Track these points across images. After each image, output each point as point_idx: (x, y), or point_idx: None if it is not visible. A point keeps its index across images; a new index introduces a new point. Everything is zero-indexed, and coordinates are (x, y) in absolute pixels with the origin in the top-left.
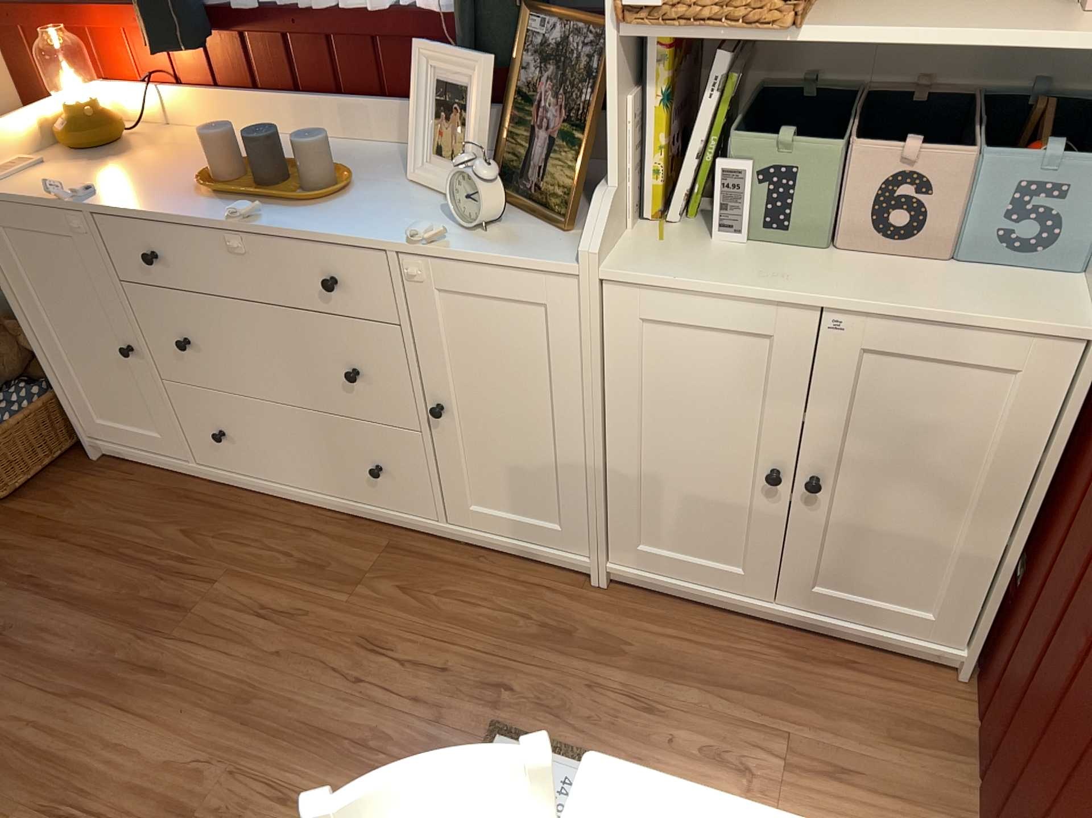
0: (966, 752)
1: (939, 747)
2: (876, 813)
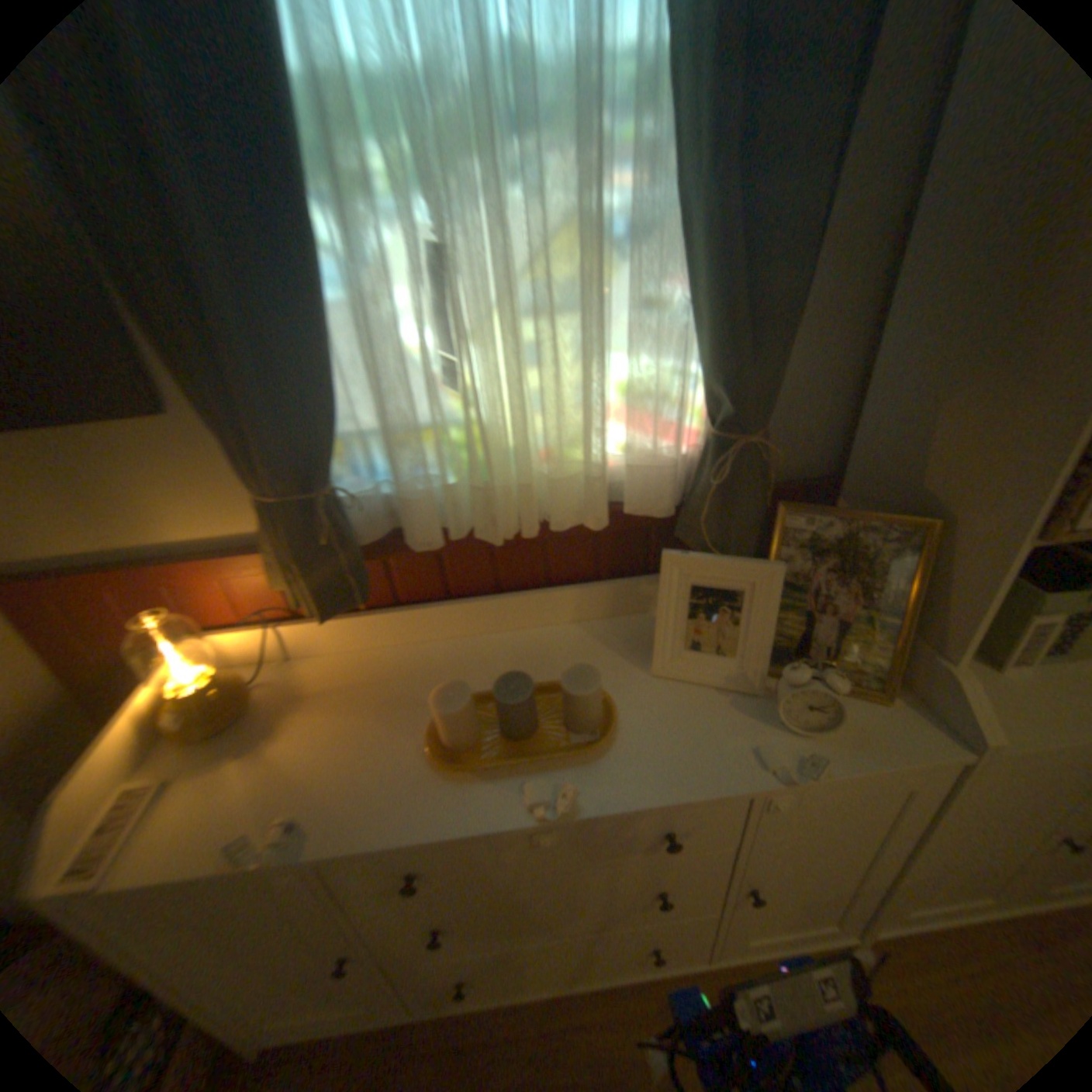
0: None
1: None
2: None
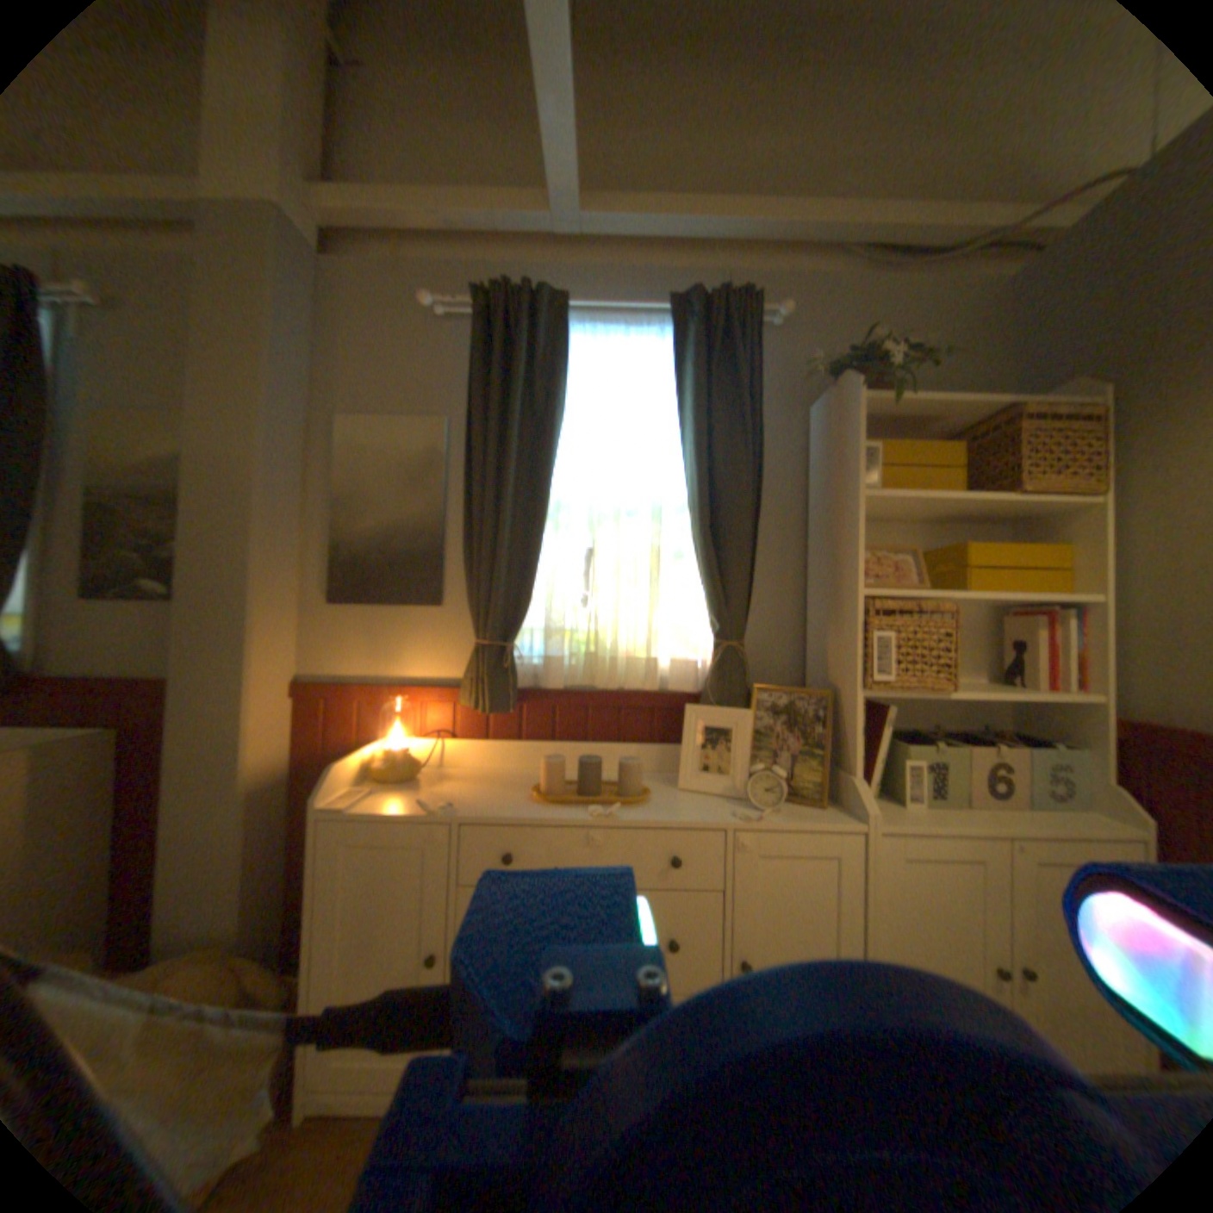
0: None
1: None
2: None
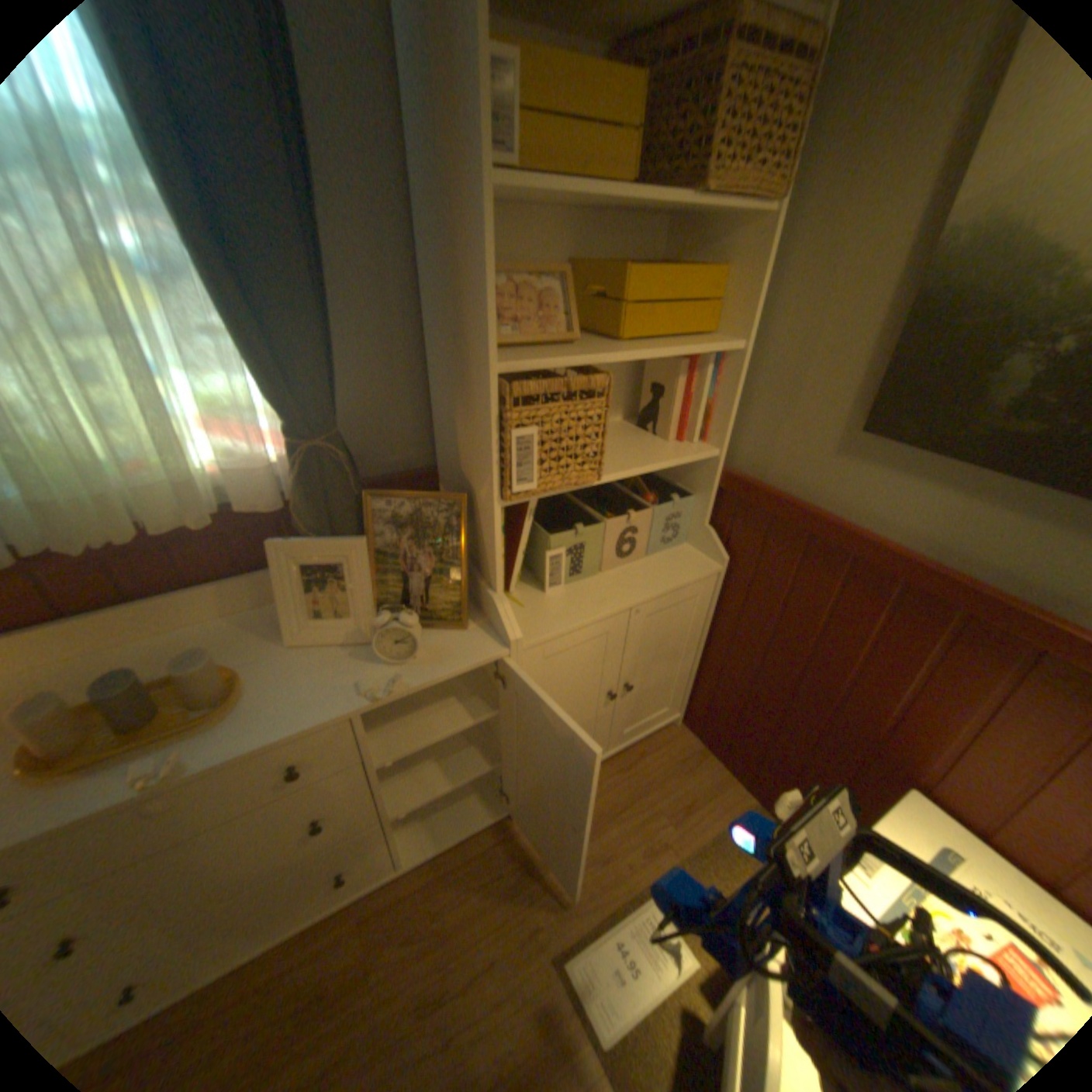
0: (714, 757)
1: (705, 764)
2: (721, 816)
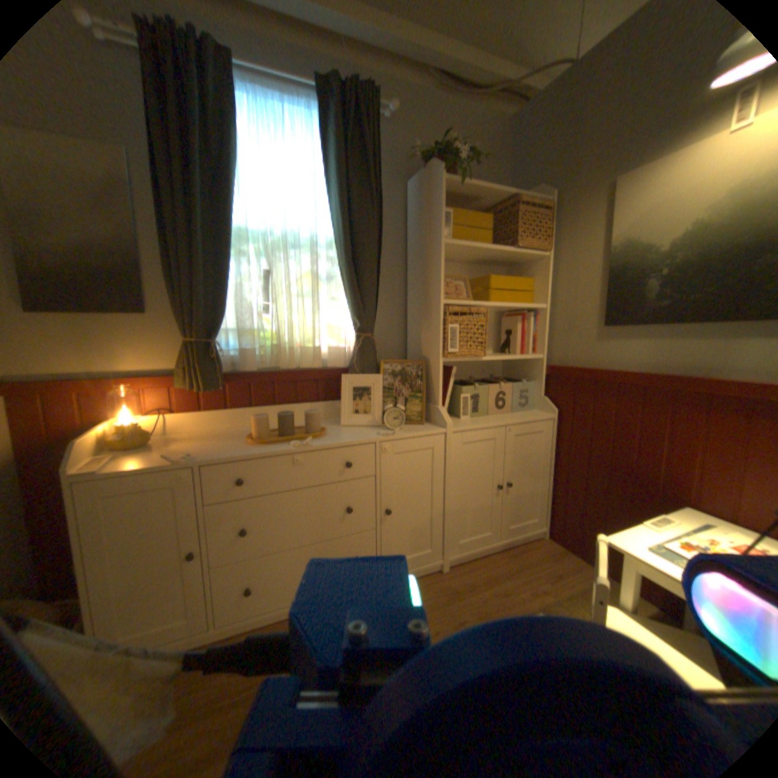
0: (573, 555)
1: (568, 558)
2: (582, 582)
